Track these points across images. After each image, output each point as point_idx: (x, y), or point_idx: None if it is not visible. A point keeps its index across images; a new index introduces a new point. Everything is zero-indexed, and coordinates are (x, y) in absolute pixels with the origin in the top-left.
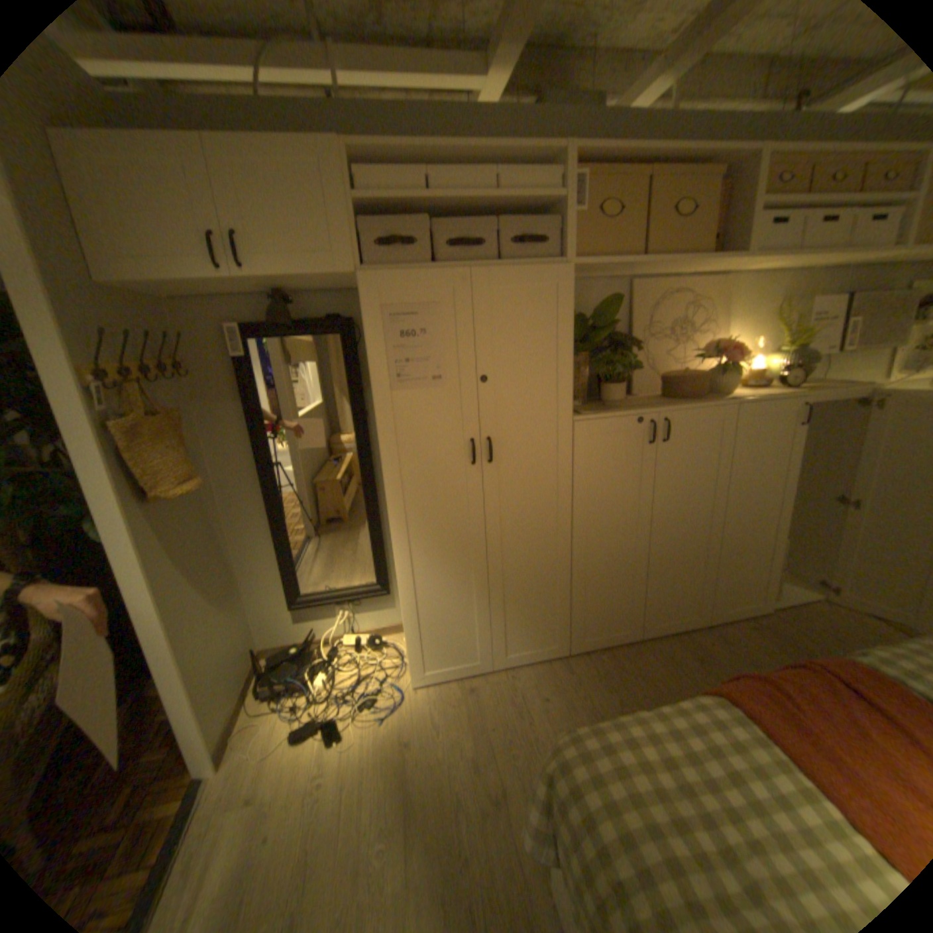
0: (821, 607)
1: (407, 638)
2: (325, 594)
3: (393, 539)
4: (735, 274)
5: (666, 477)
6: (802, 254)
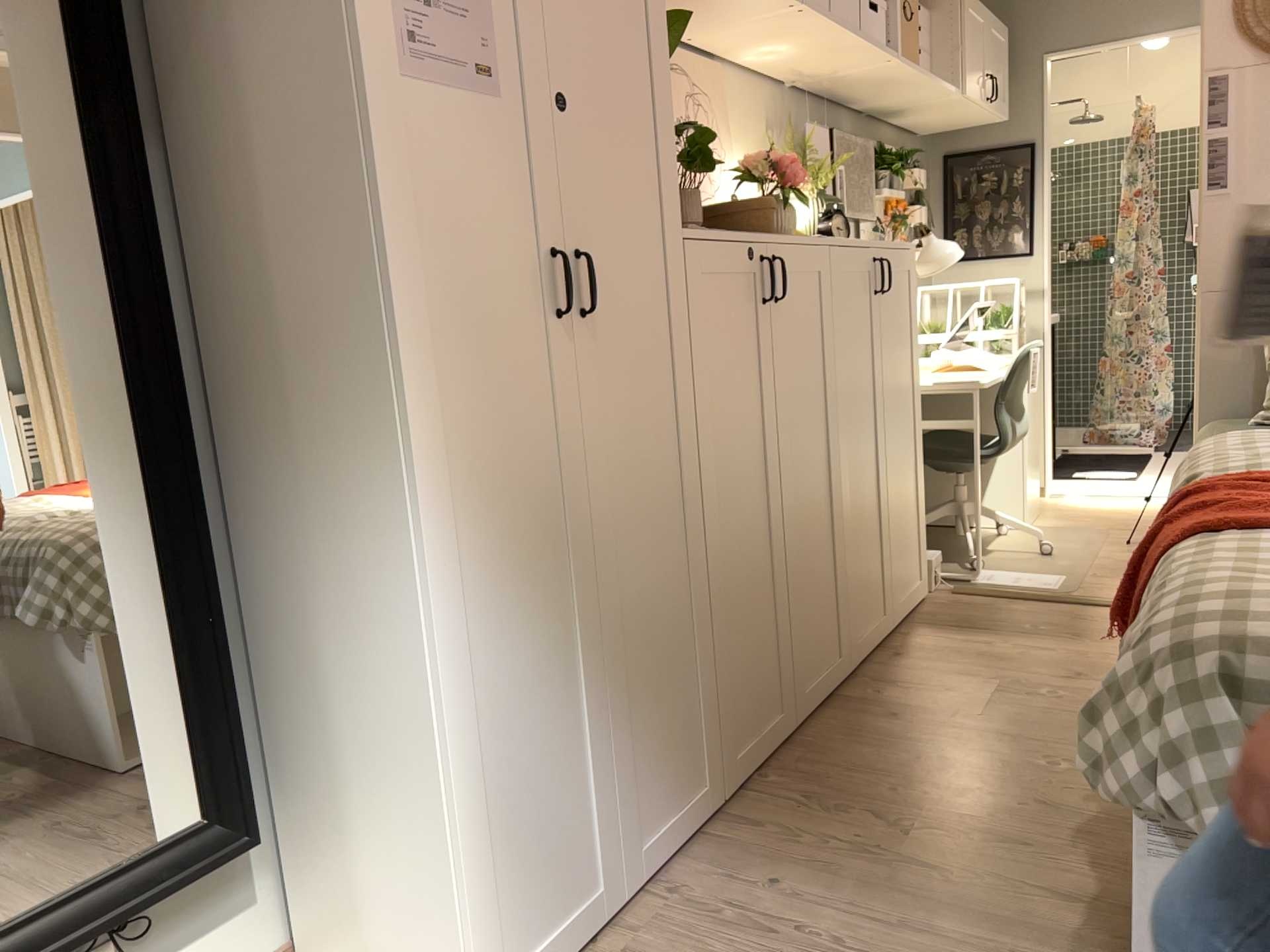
0: (925, 604)
1: (456, 882)
2: (8, 941)
3: (414, 538)
4: (720, 64)
5: (785, 372)
6: (838, 24)
